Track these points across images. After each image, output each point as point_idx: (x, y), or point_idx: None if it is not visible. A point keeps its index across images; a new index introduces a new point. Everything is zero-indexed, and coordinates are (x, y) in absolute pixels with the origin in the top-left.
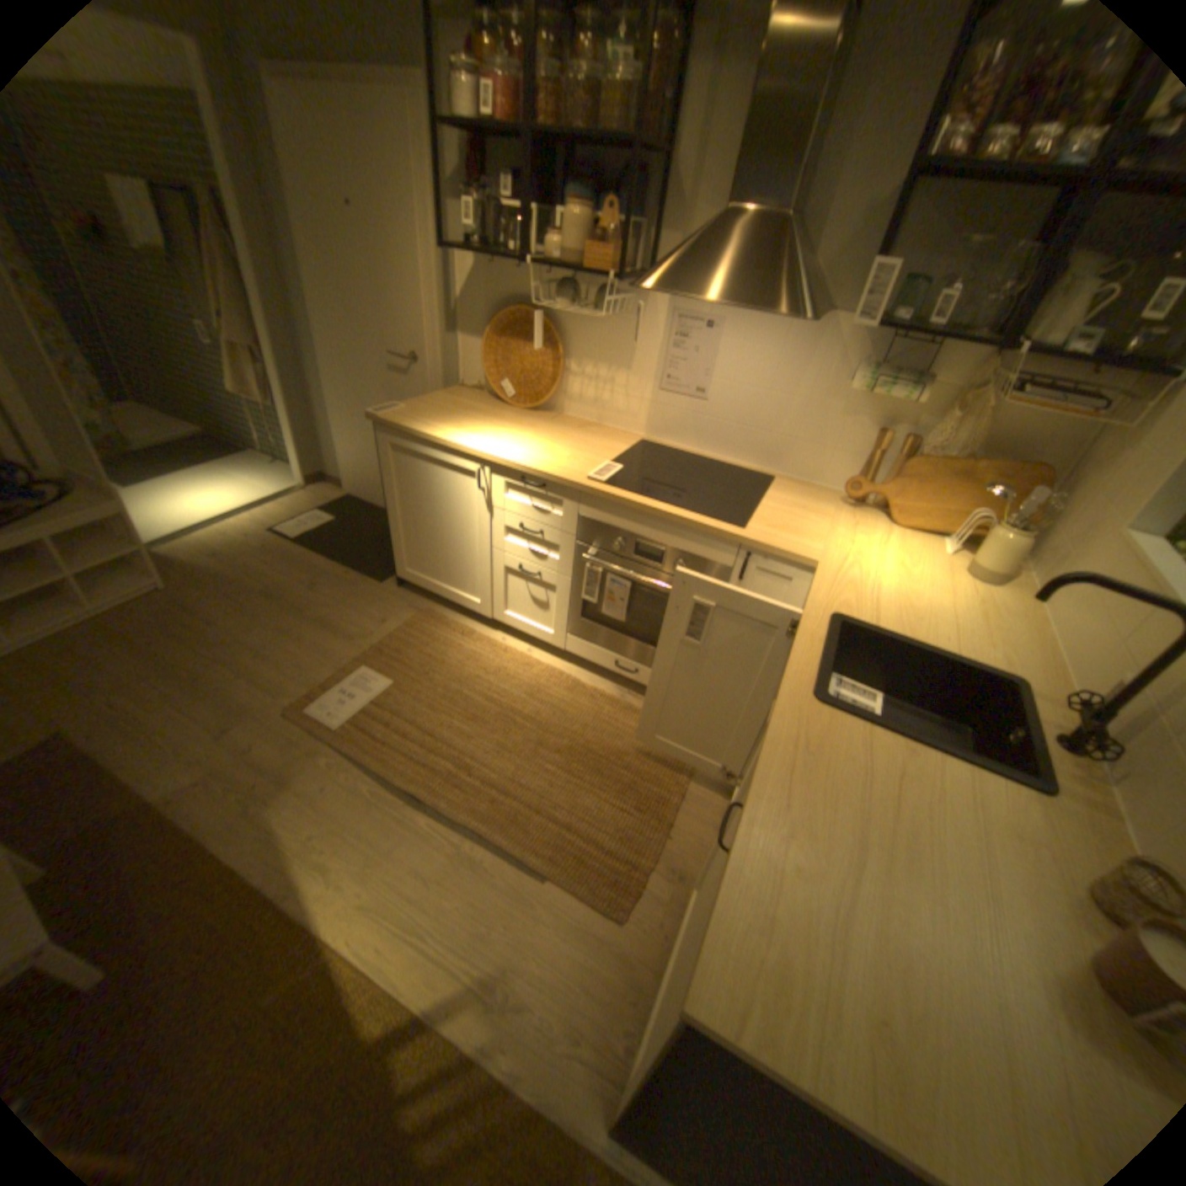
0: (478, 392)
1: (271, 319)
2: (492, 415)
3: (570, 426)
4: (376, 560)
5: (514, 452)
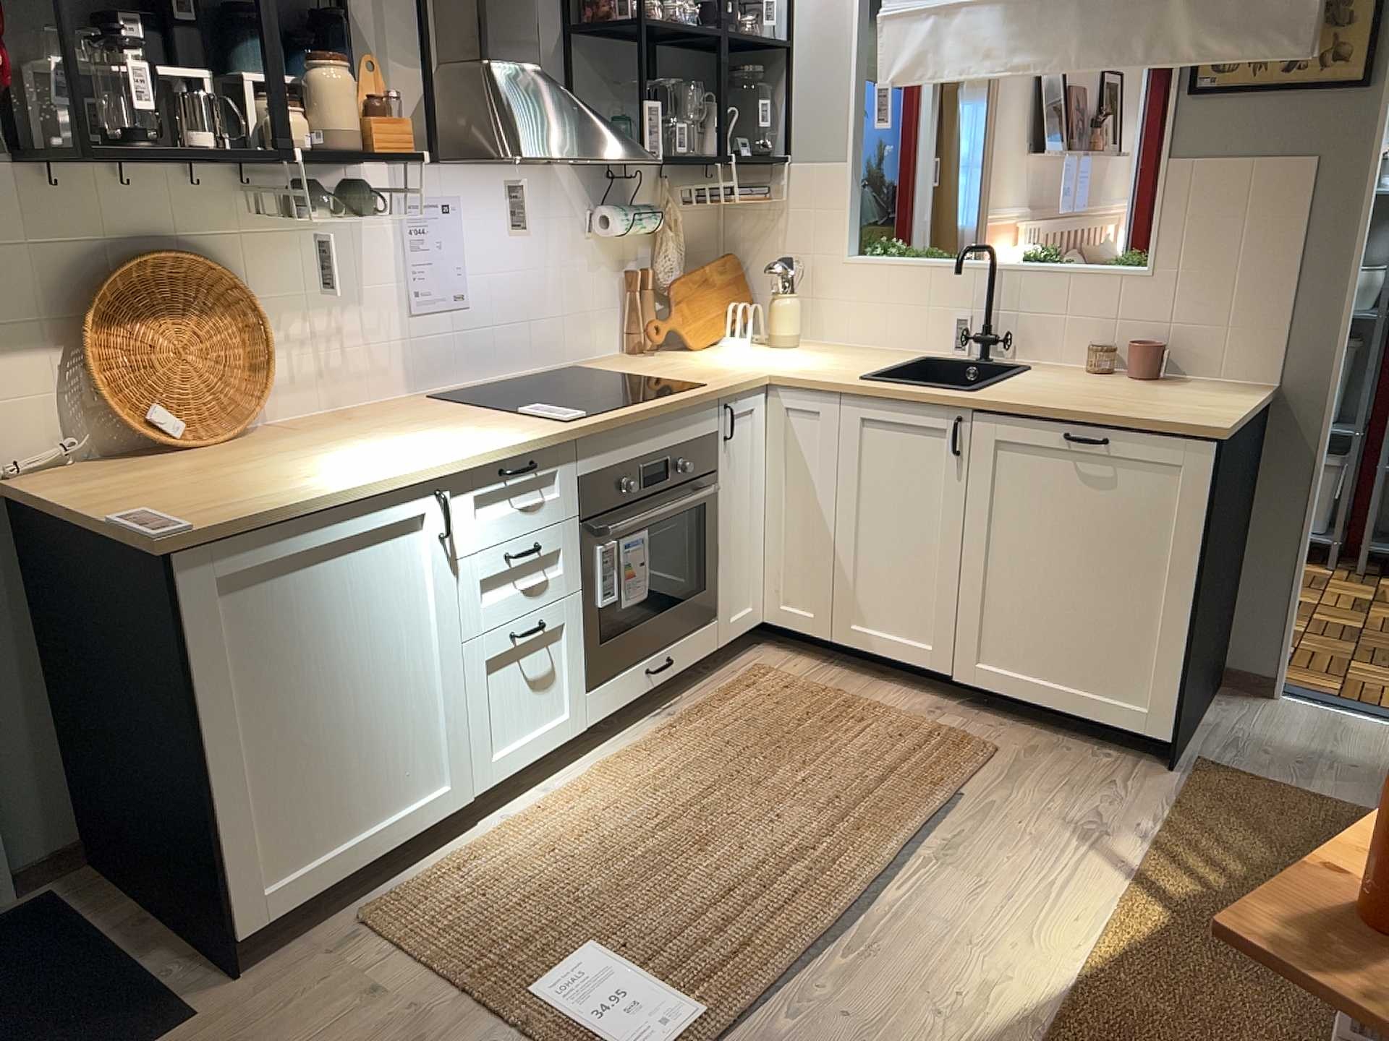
0: (81, 468)
1: None
2: (245, 460)
3: (337, 424)
4: (66, 1039)
5: (451, 449)
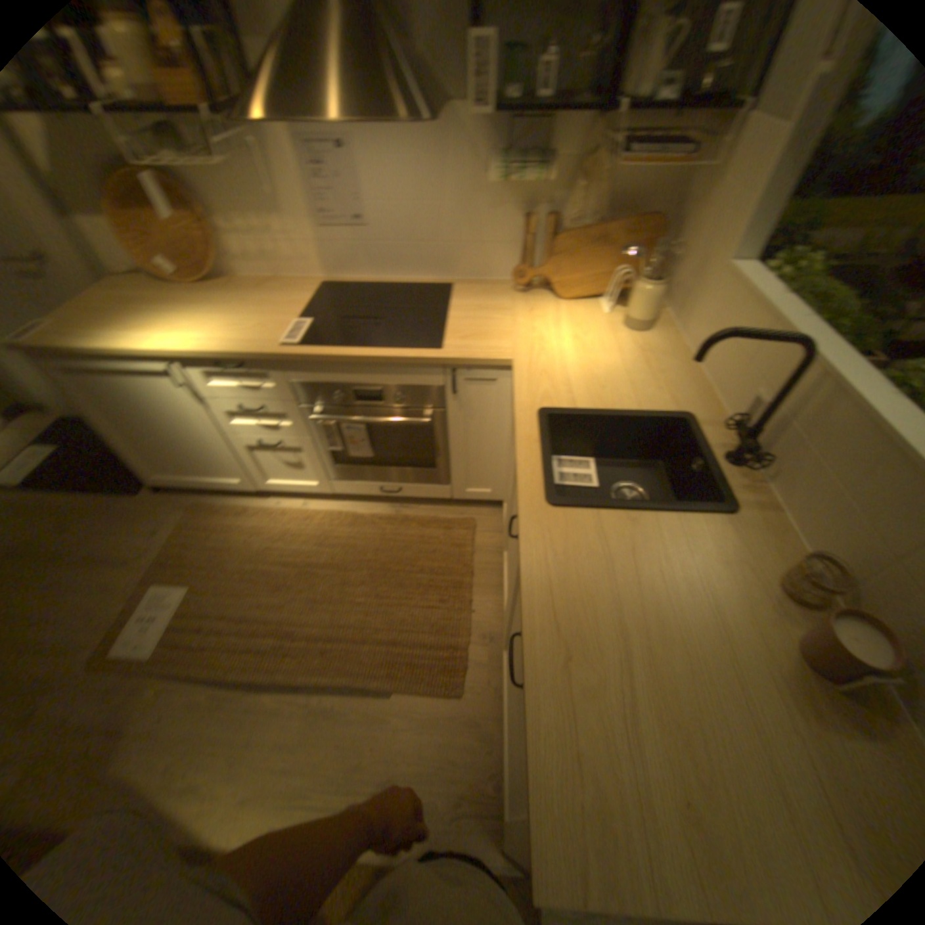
0: (126, 279)
1: None
2: (151, 303)
3: (241, 289)
4: (113, 479)
5: (189, 341)
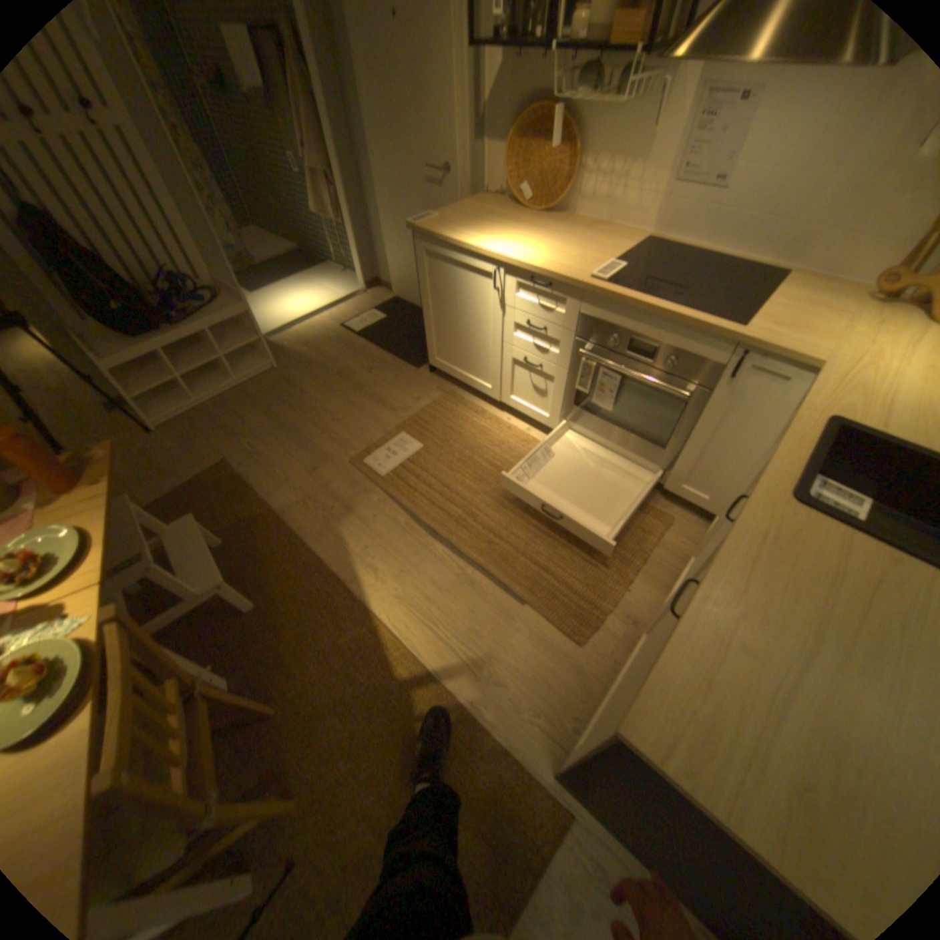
0: (498, 198)
1: (336, 144)
2: (509, 219)
3: (580, 225)
4: (414, 351)
5: (525, 254)
